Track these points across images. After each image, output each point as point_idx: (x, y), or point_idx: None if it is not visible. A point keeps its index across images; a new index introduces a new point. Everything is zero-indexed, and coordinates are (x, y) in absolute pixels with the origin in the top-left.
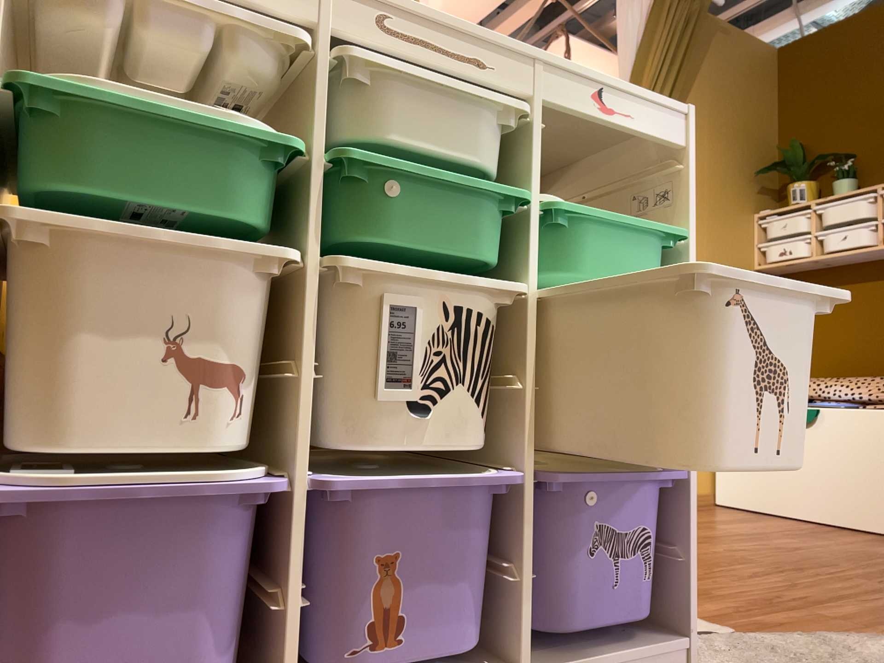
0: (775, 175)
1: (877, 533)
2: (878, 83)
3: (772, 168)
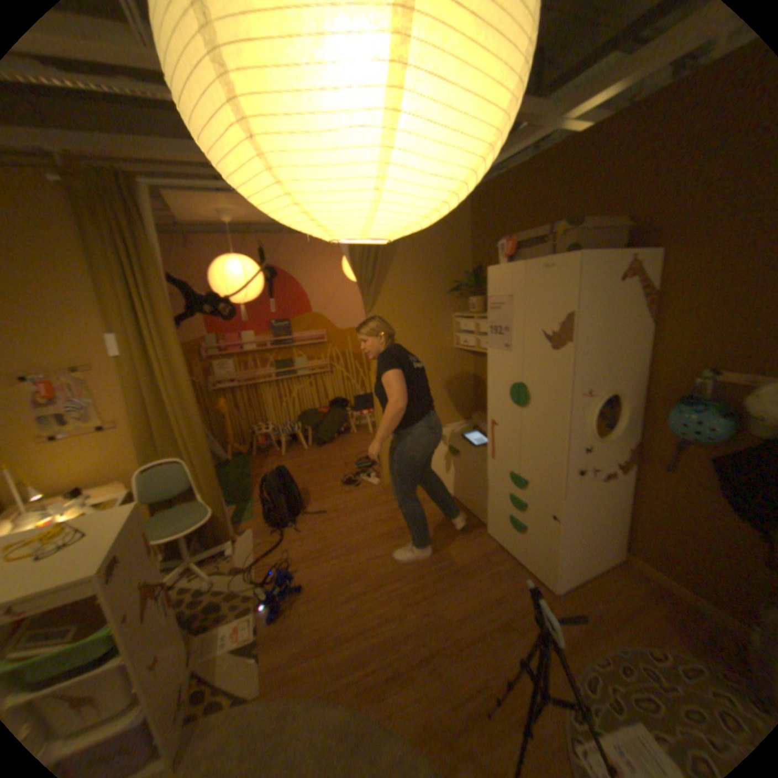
0: (463, 290)
1: (479, 522)
2: (519, 228)
3: (462, 285)
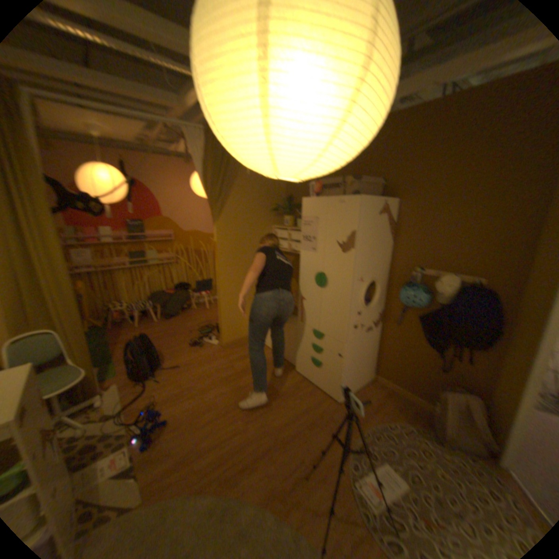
0: (282, 212)
1: (290, 365)
2: None
3: (281, 208)
